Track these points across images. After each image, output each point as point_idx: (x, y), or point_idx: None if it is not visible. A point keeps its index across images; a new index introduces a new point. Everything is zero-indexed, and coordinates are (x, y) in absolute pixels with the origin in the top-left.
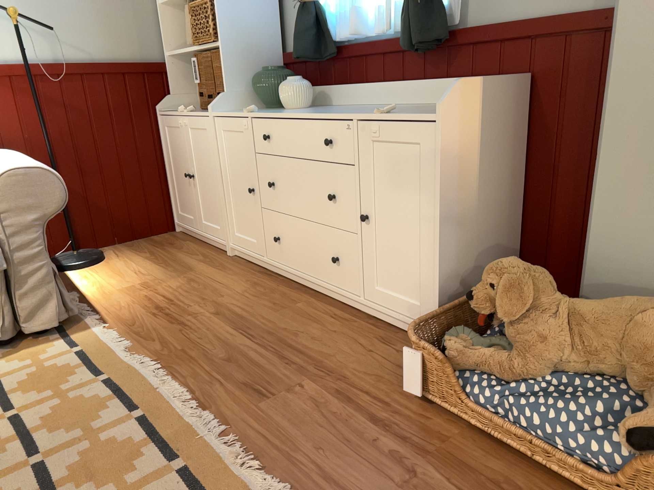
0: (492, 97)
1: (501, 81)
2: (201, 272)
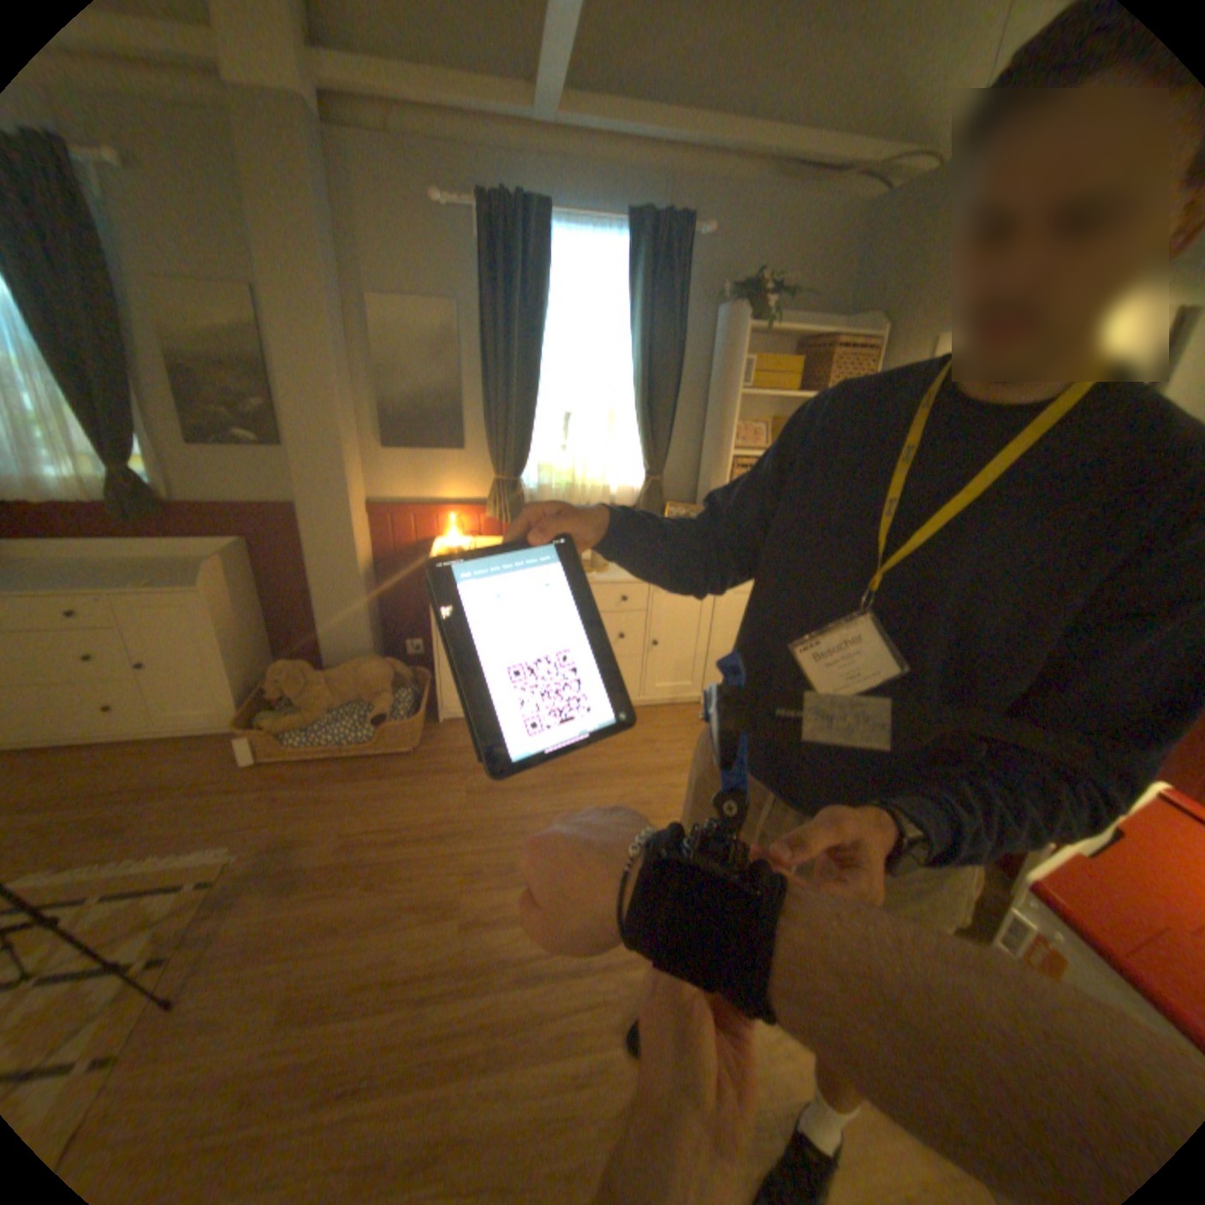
0: (227, 562)
1: (230, 549)
2: None
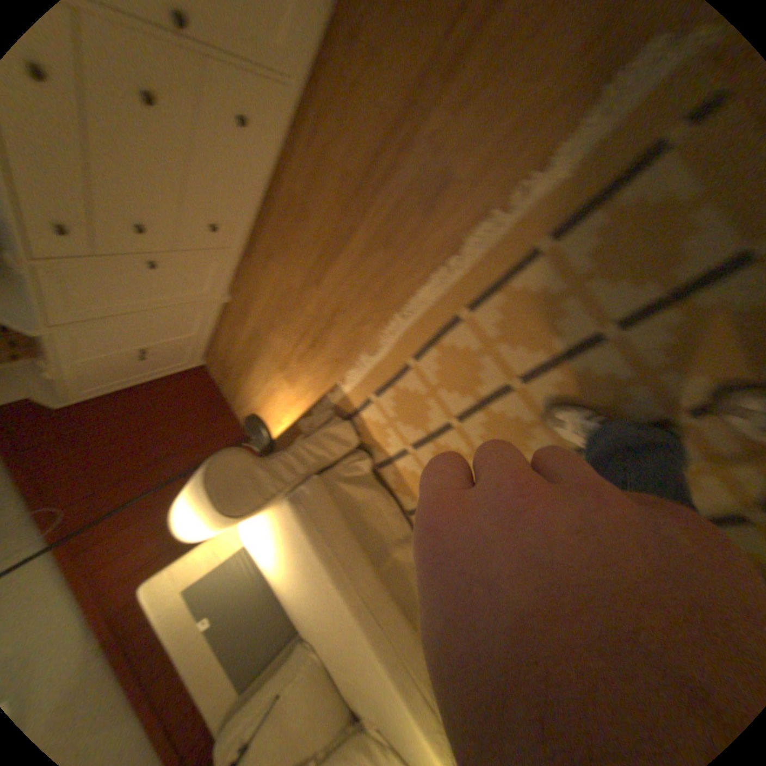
0: None
1: None
2: (254, 318)
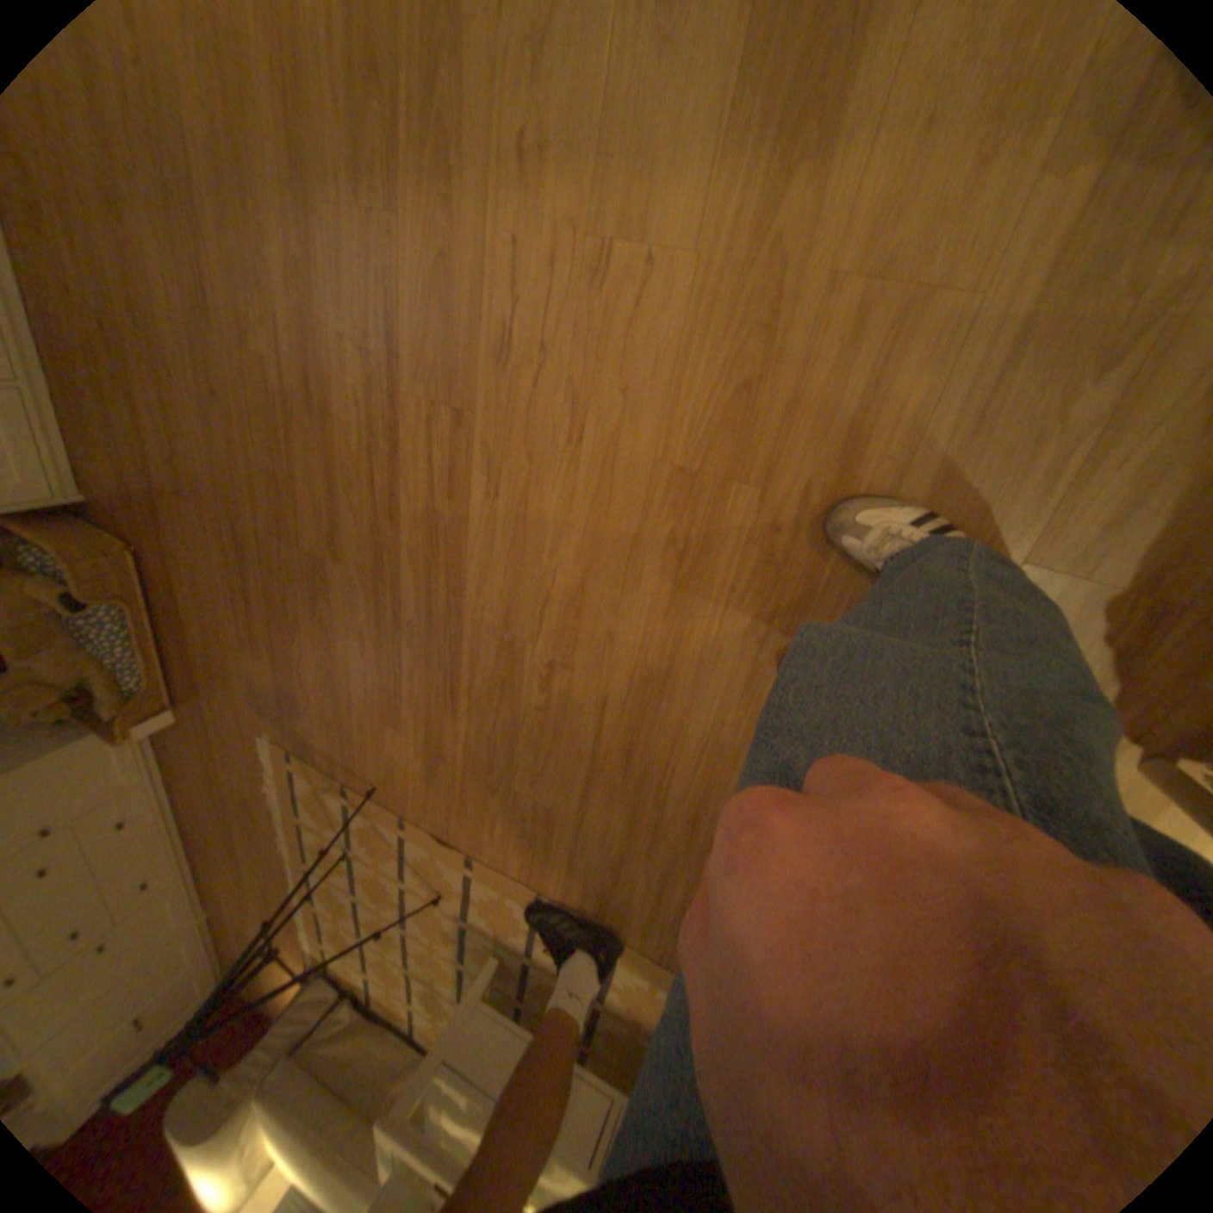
0: None
1: None
2: (222, 923)
